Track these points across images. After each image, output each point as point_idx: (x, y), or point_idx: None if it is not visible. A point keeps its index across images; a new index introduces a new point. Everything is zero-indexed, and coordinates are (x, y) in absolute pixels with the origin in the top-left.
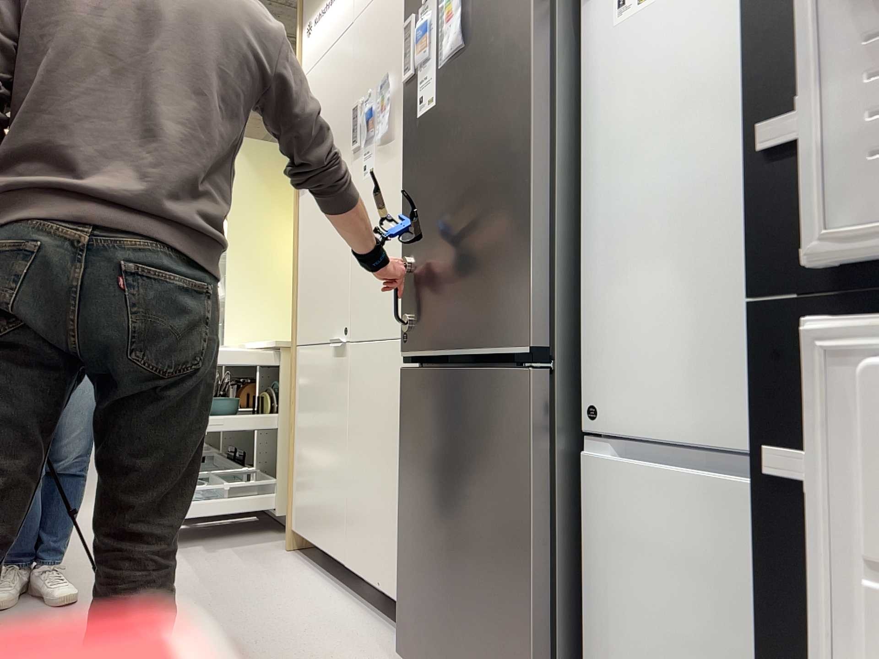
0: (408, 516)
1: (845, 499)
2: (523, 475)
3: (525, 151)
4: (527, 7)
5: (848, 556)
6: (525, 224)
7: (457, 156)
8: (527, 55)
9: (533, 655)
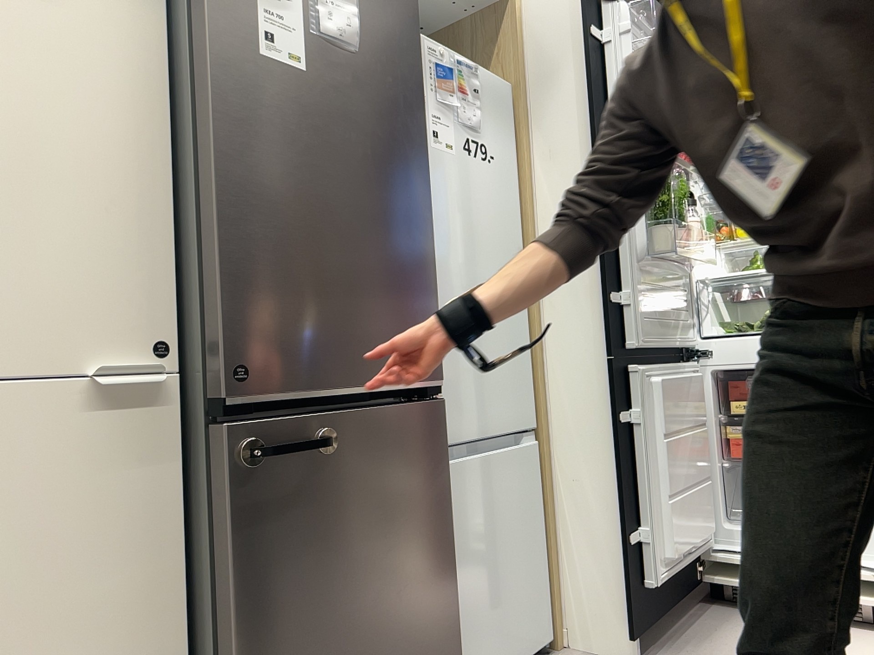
0: (263, 651)
1: (645, 416)
2: (442, 490)
3: (426, 209)
4: (419, 87)
5: (646, 433)
6: (429, 272)
7: (349, 164)
8: (421, 128)
9: (449, 644)
